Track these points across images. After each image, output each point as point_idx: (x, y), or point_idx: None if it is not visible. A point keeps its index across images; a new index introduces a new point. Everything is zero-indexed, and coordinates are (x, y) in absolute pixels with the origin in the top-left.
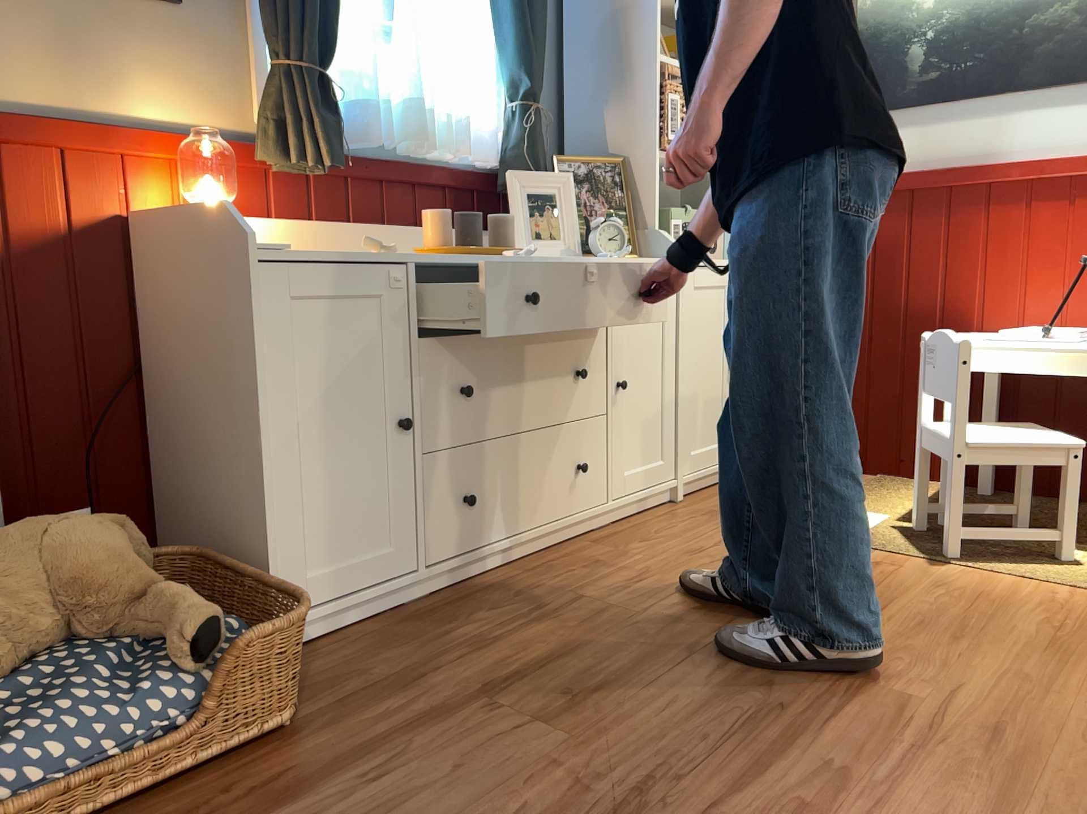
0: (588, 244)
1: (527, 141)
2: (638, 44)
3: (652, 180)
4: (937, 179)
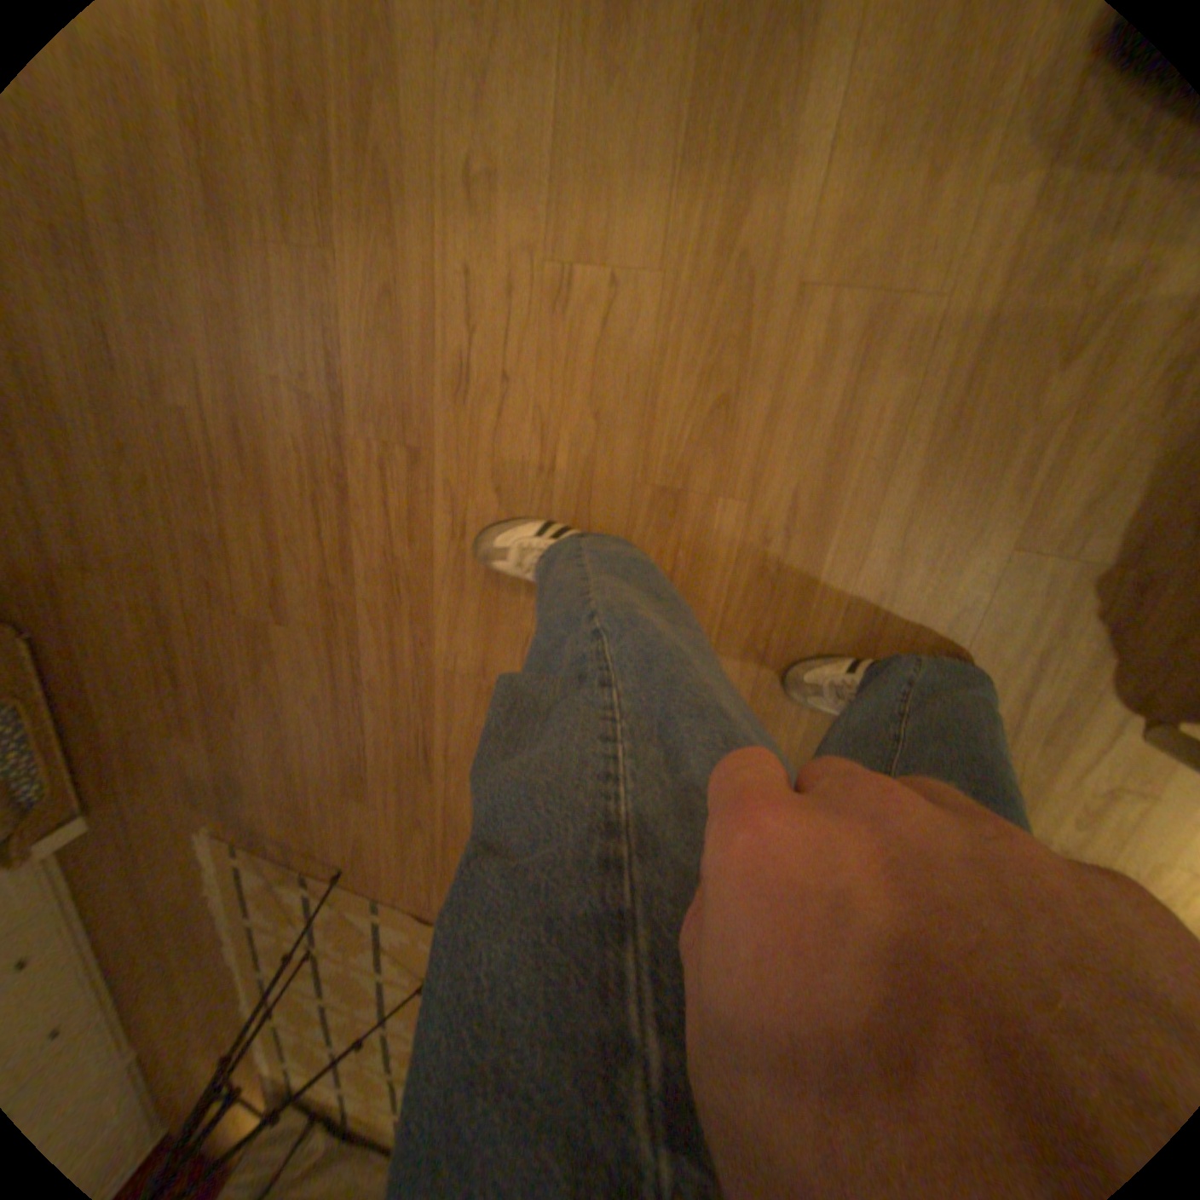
0: None
1: None
2: None
3: None
4: None
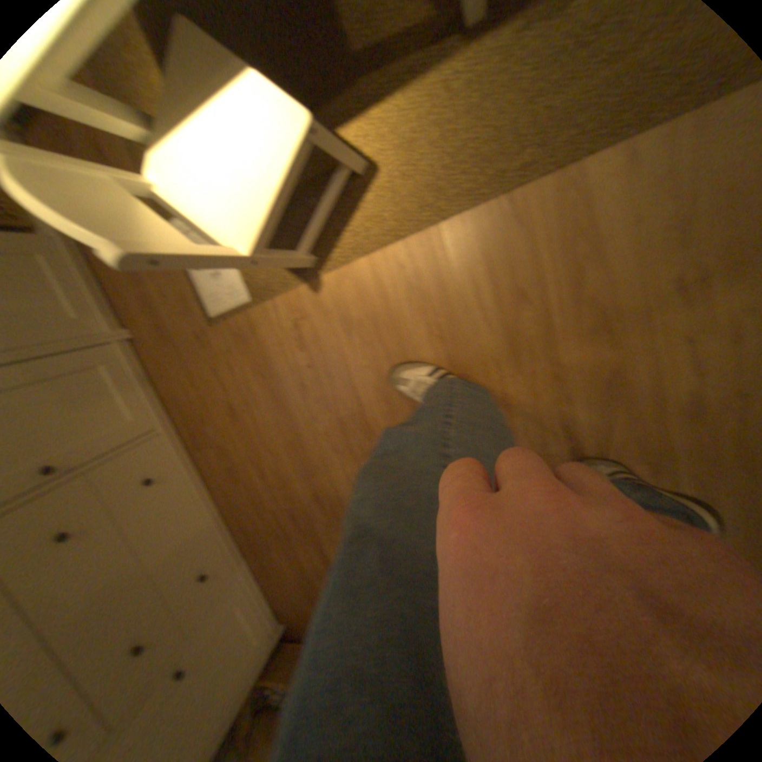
0: None
1: None
2: None
3: None
4: None
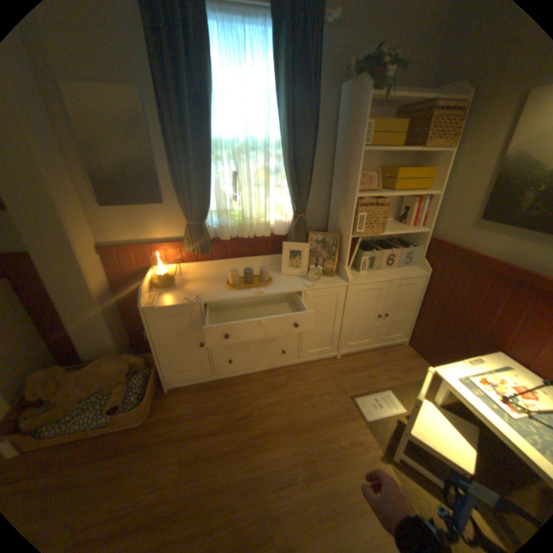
0: (308, 273)
1: (294, 229)
2: (351, 187)
3: (347, 247)
4: (514, 272)
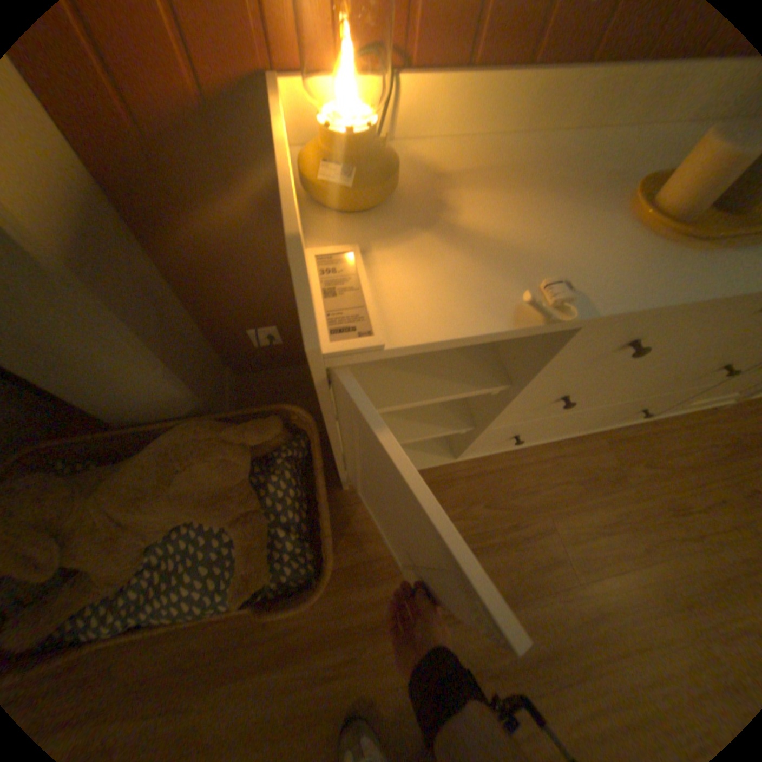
0: None
1: None
2: None
3: None
4: None
